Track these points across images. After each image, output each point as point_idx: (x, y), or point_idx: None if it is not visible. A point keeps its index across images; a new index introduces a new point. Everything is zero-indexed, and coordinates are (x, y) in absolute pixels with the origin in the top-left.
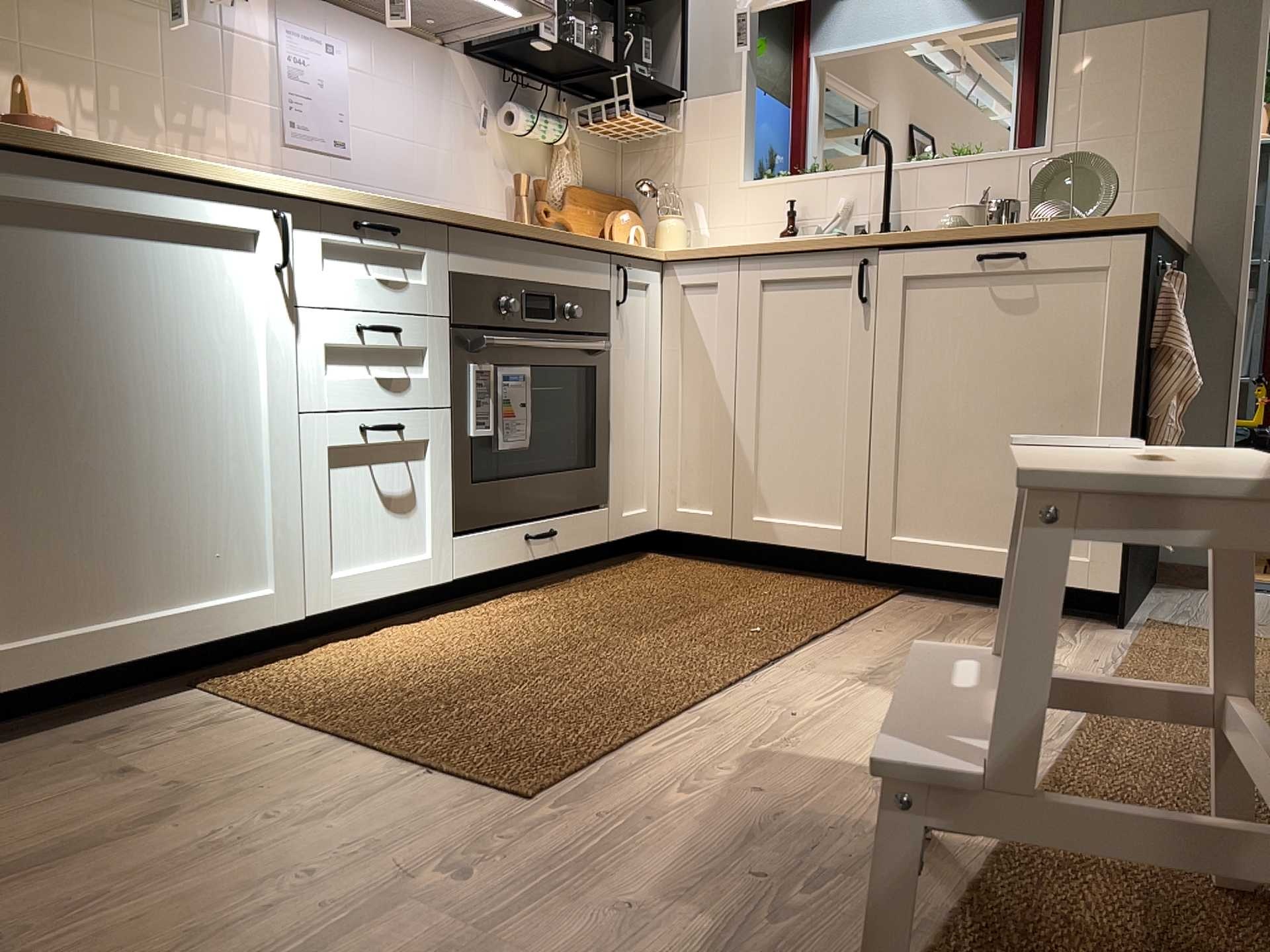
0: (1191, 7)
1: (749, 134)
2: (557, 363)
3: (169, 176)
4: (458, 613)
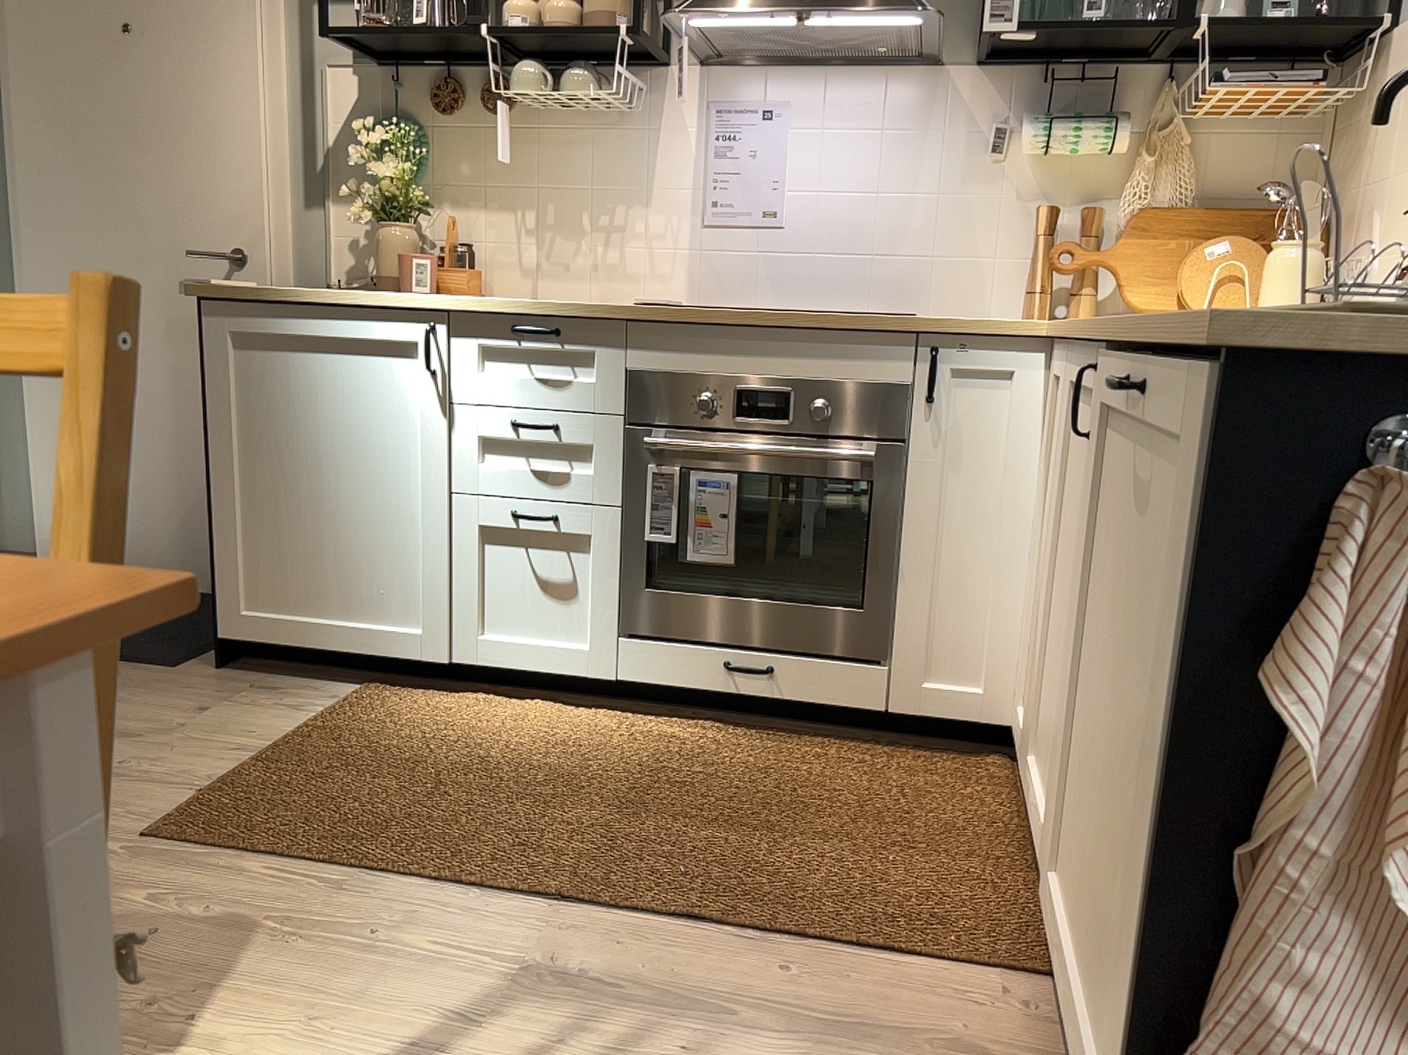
0: None
1: None
2: (801, 475)
3: (342, 304)
4: (630, 719)
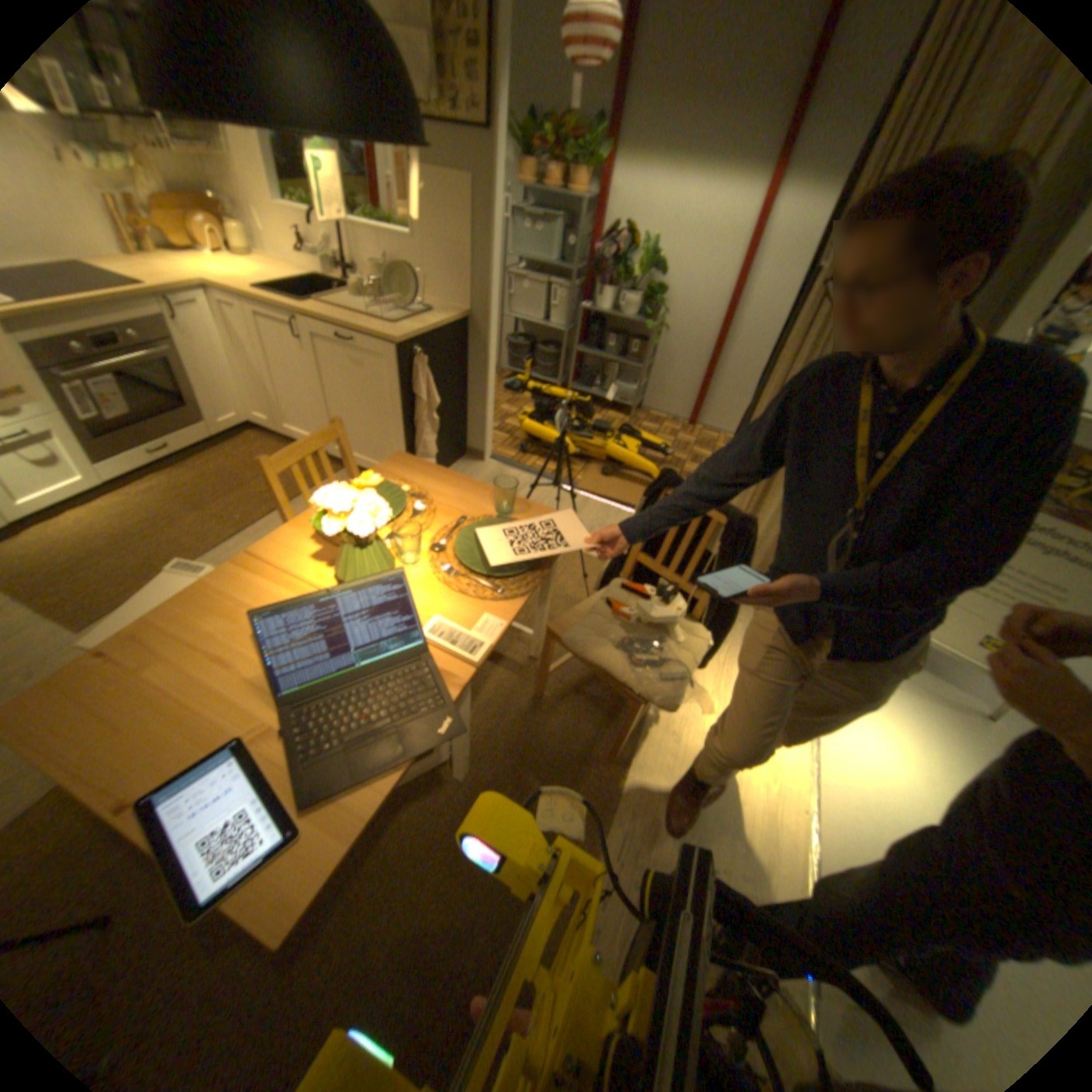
0: (467, 168)
1: (269, 165)
2: (135, 365)
3: None
4: (115, 493)
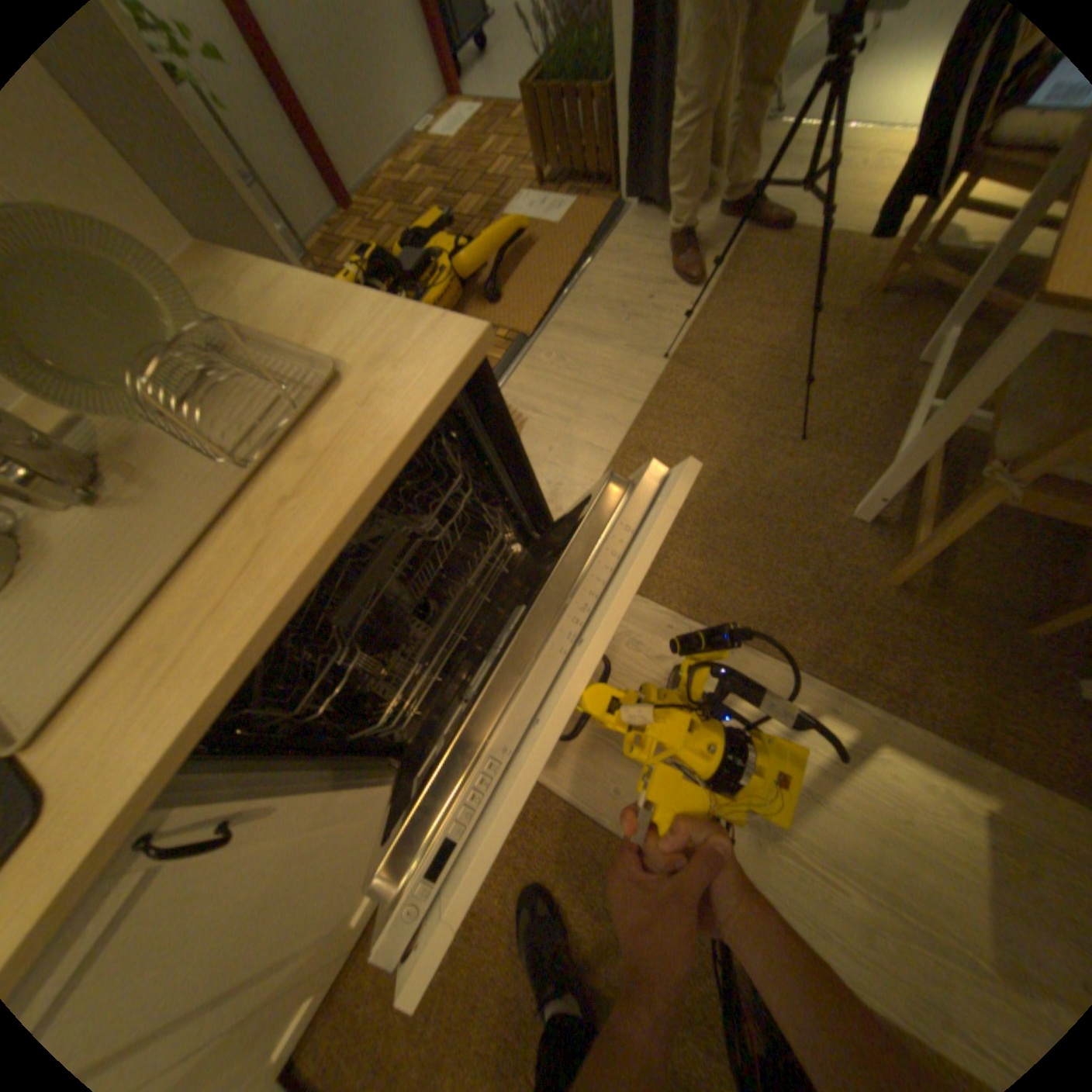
0: None
1: None
2: None
3: None
4: None
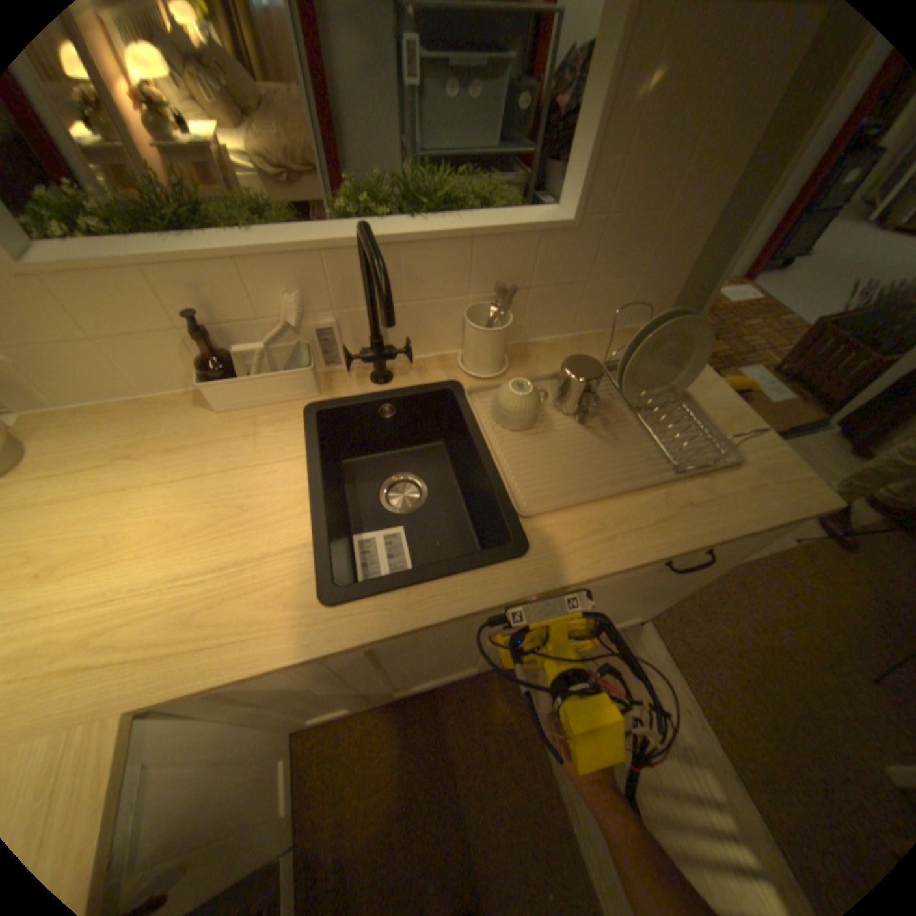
0: None
1: None
2: None
3: None
4: None
